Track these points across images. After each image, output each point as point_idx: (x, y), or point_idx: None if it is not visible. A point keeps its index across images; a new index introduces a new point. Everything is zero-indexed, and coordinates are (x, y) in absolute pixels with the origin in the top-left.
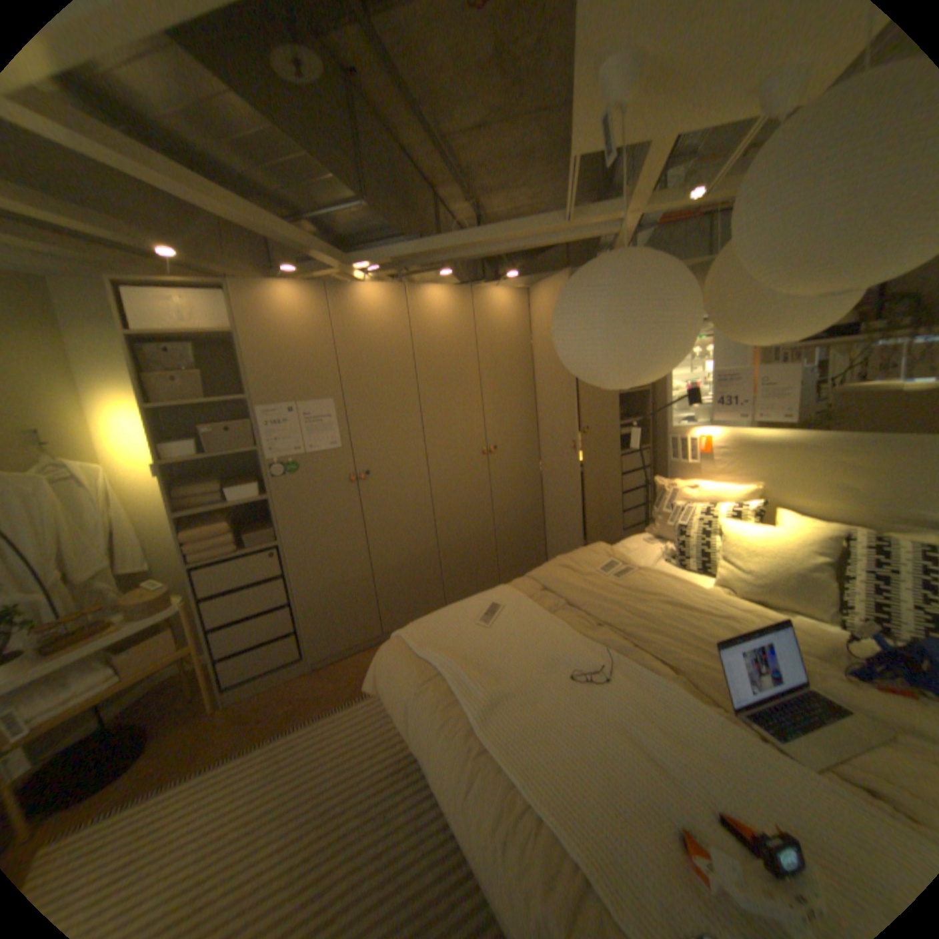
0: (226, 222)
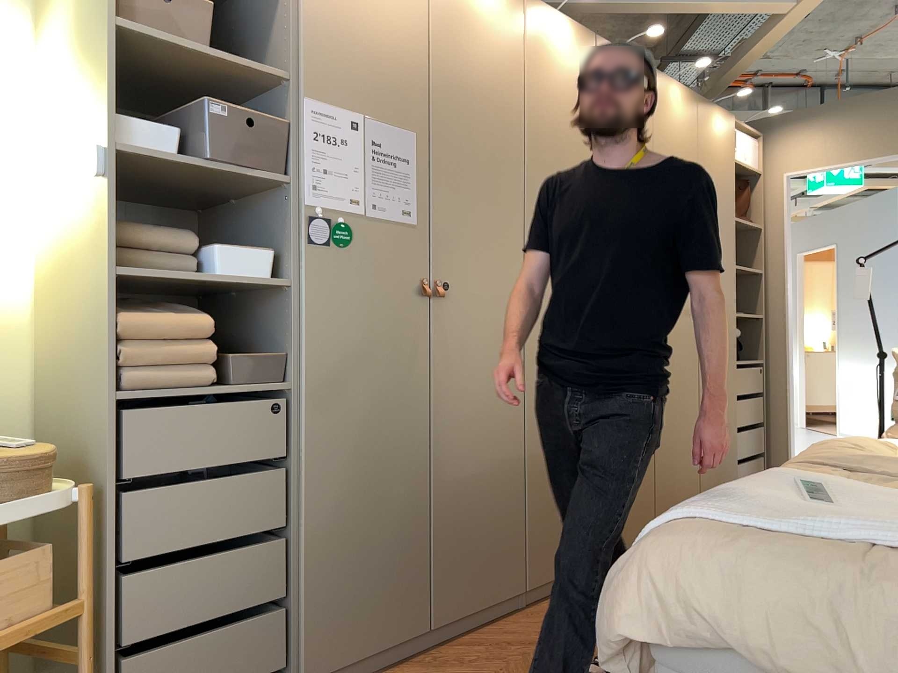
0: None
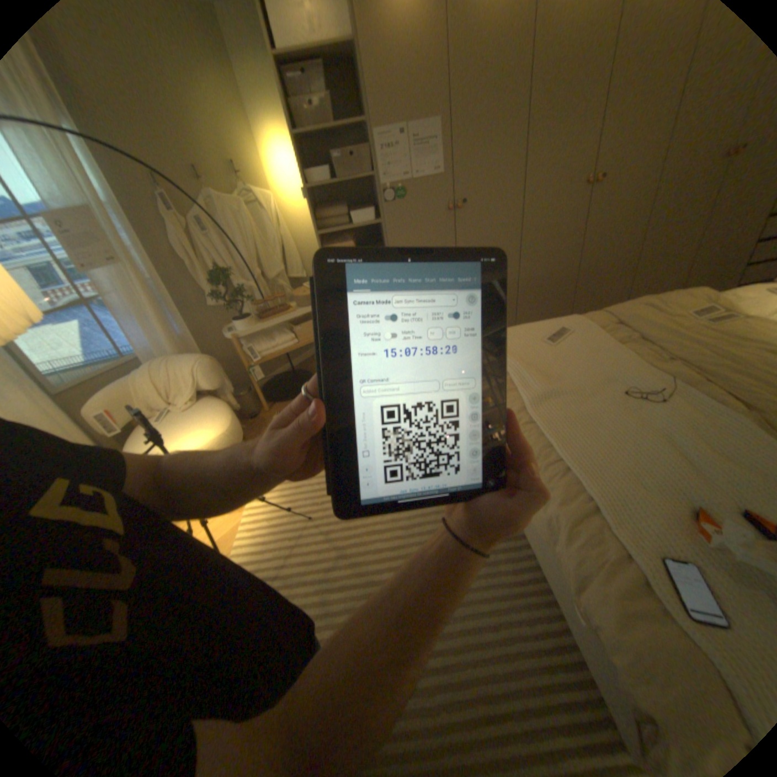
0: None
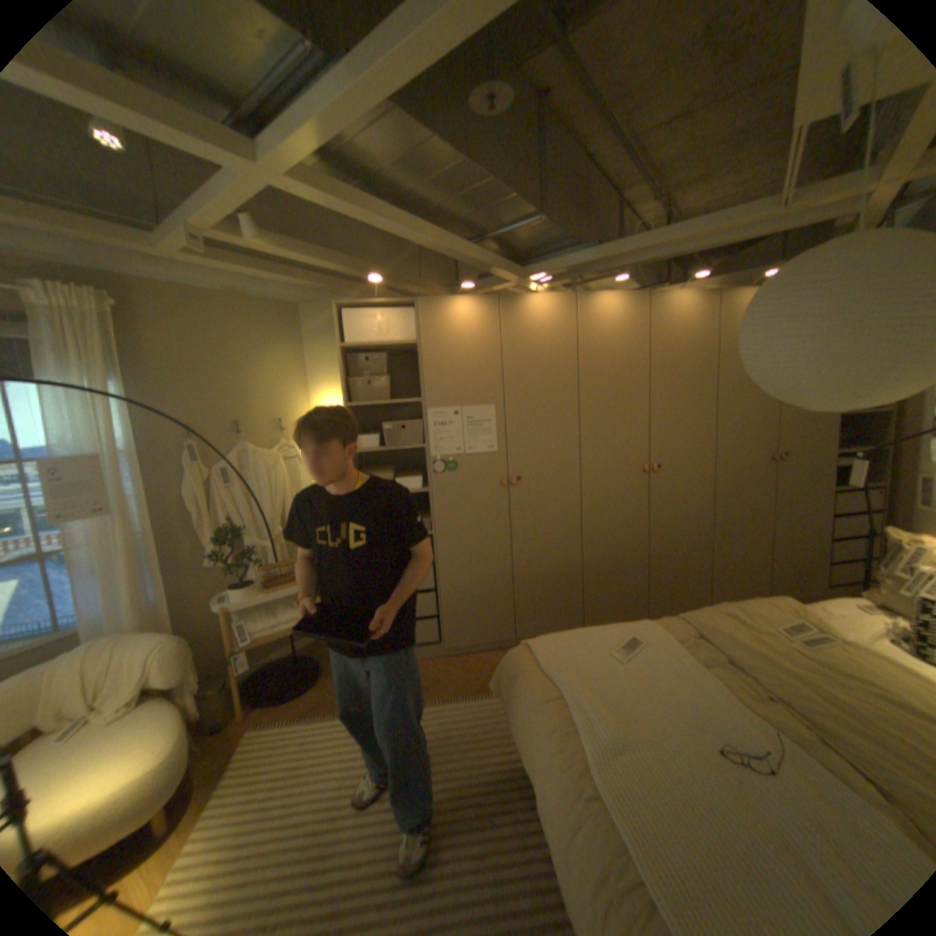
0: (423, 248)
